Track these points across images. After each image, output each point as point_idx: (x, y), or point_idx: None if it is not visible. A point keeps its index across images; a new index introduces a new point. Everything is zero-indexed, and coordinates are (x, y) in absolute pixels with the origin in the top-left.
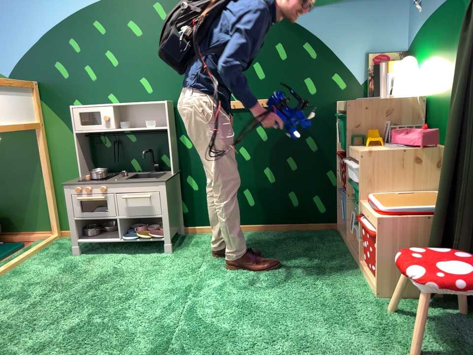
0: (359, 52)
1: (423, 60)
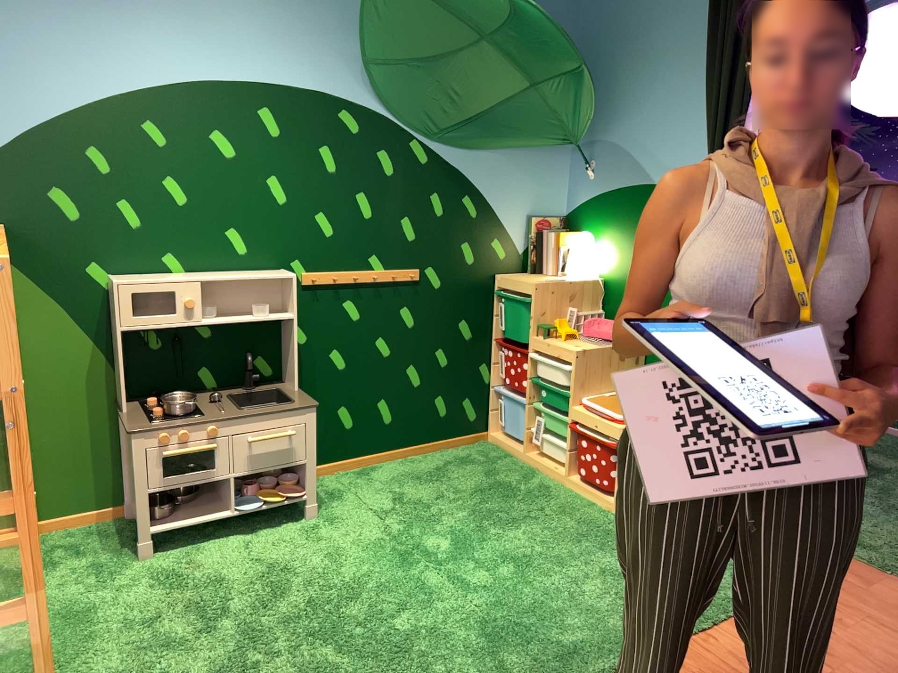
0: (520, 216)
1: (595, 239)
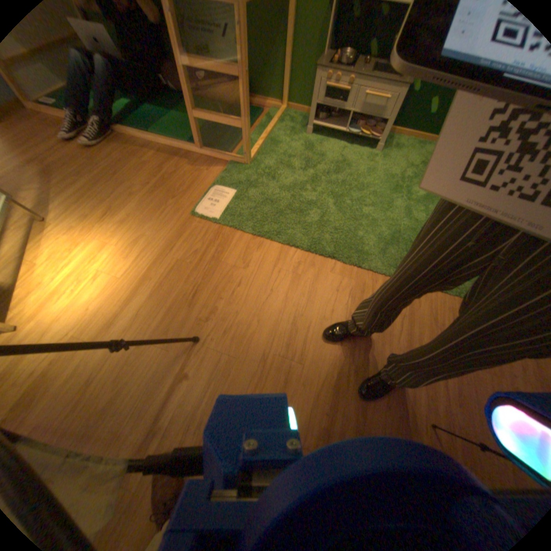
0: None
1: None
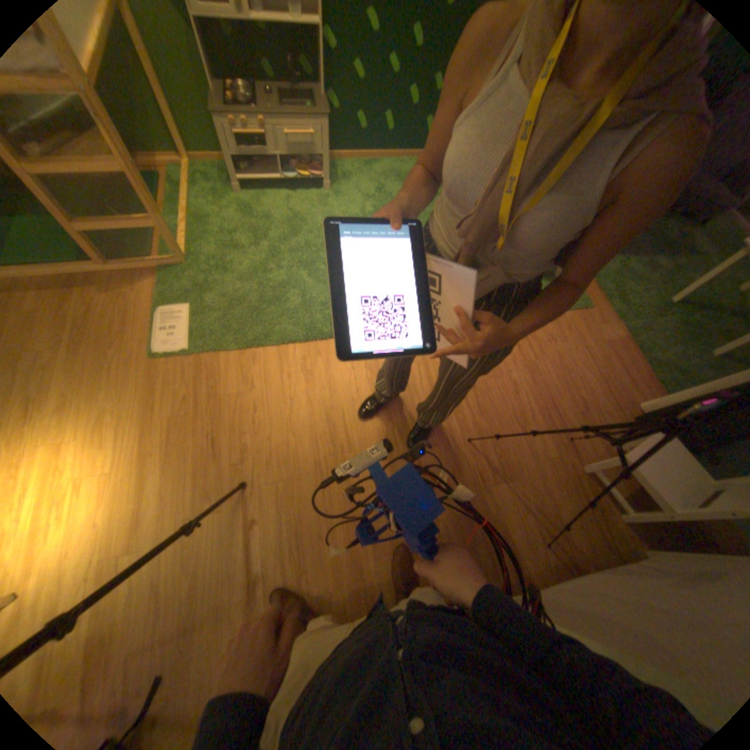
0: None
1: None
